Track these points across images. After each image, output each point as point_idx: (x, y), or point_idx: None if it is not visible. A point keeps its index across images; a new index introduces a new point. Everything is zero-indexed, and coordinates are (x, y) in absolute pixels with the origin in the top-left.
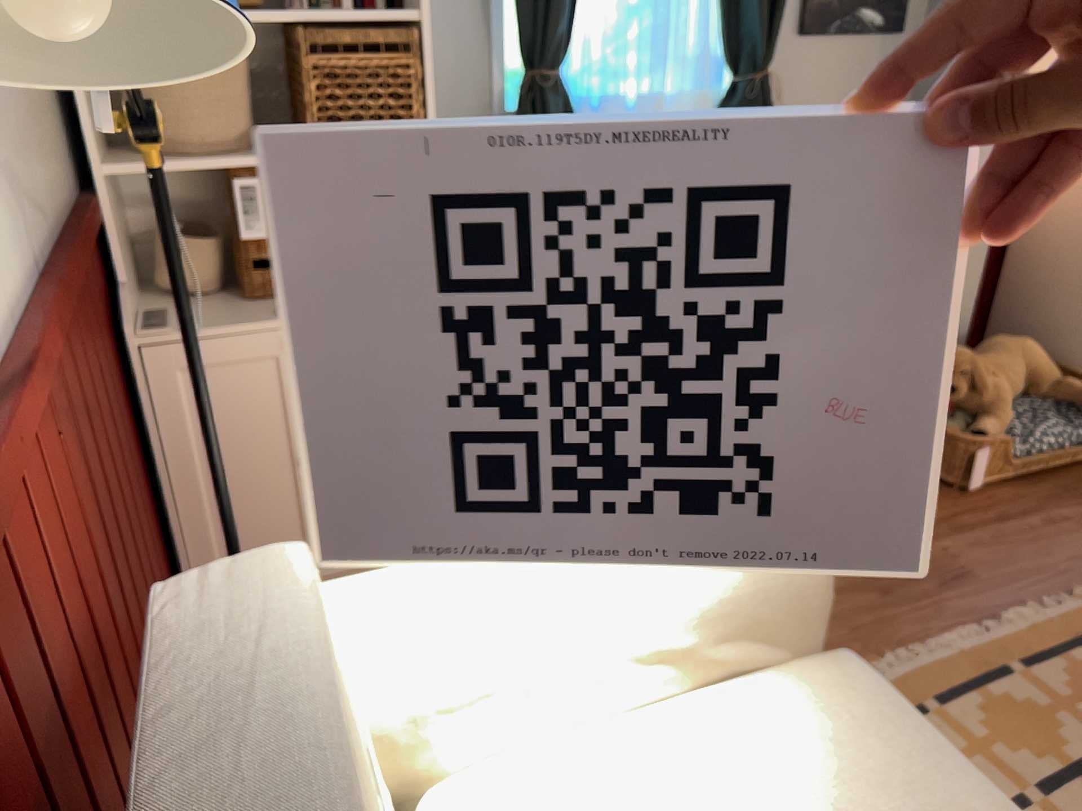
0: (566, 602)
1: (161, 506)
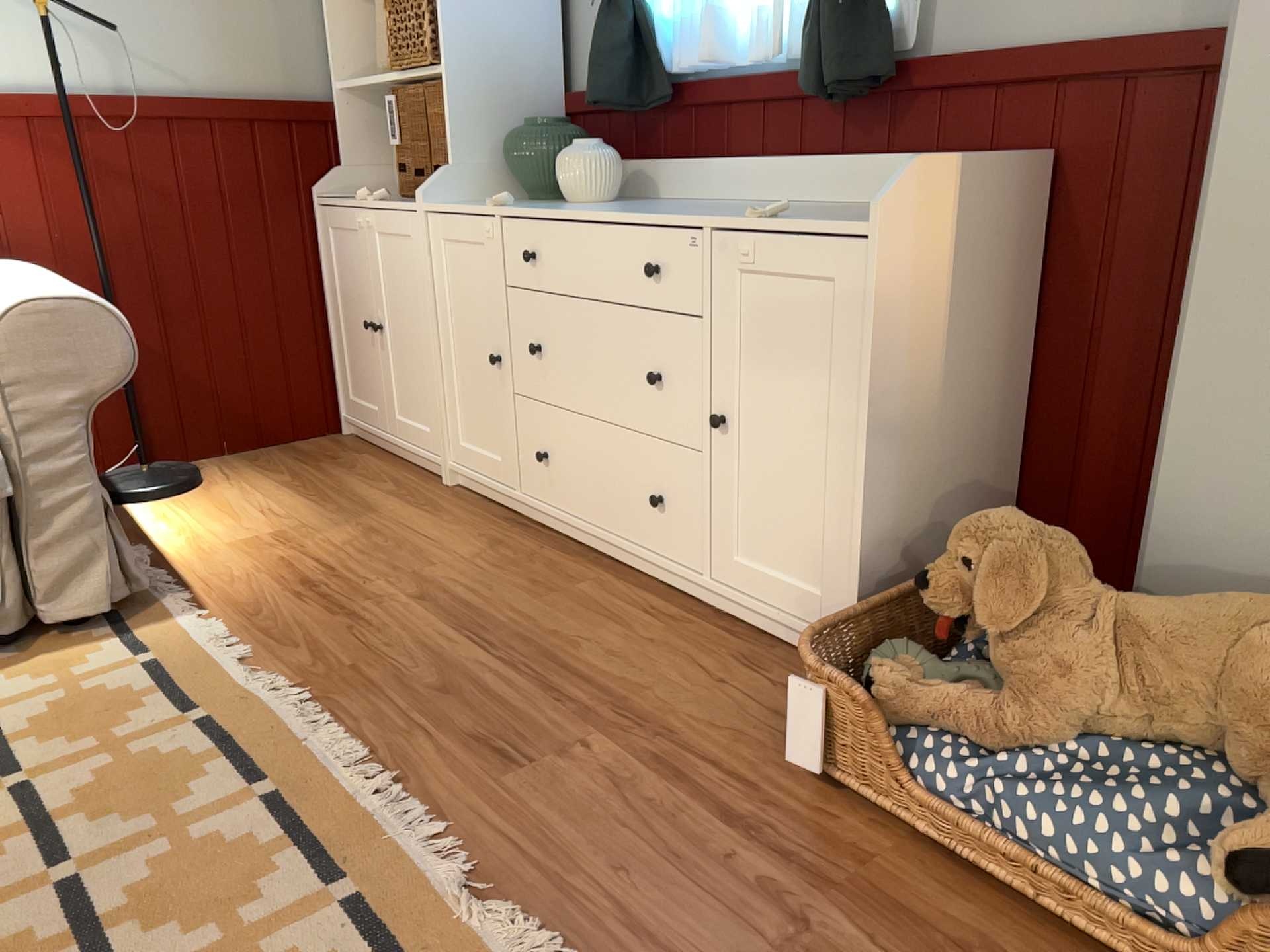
0: None
1: (328, 331)
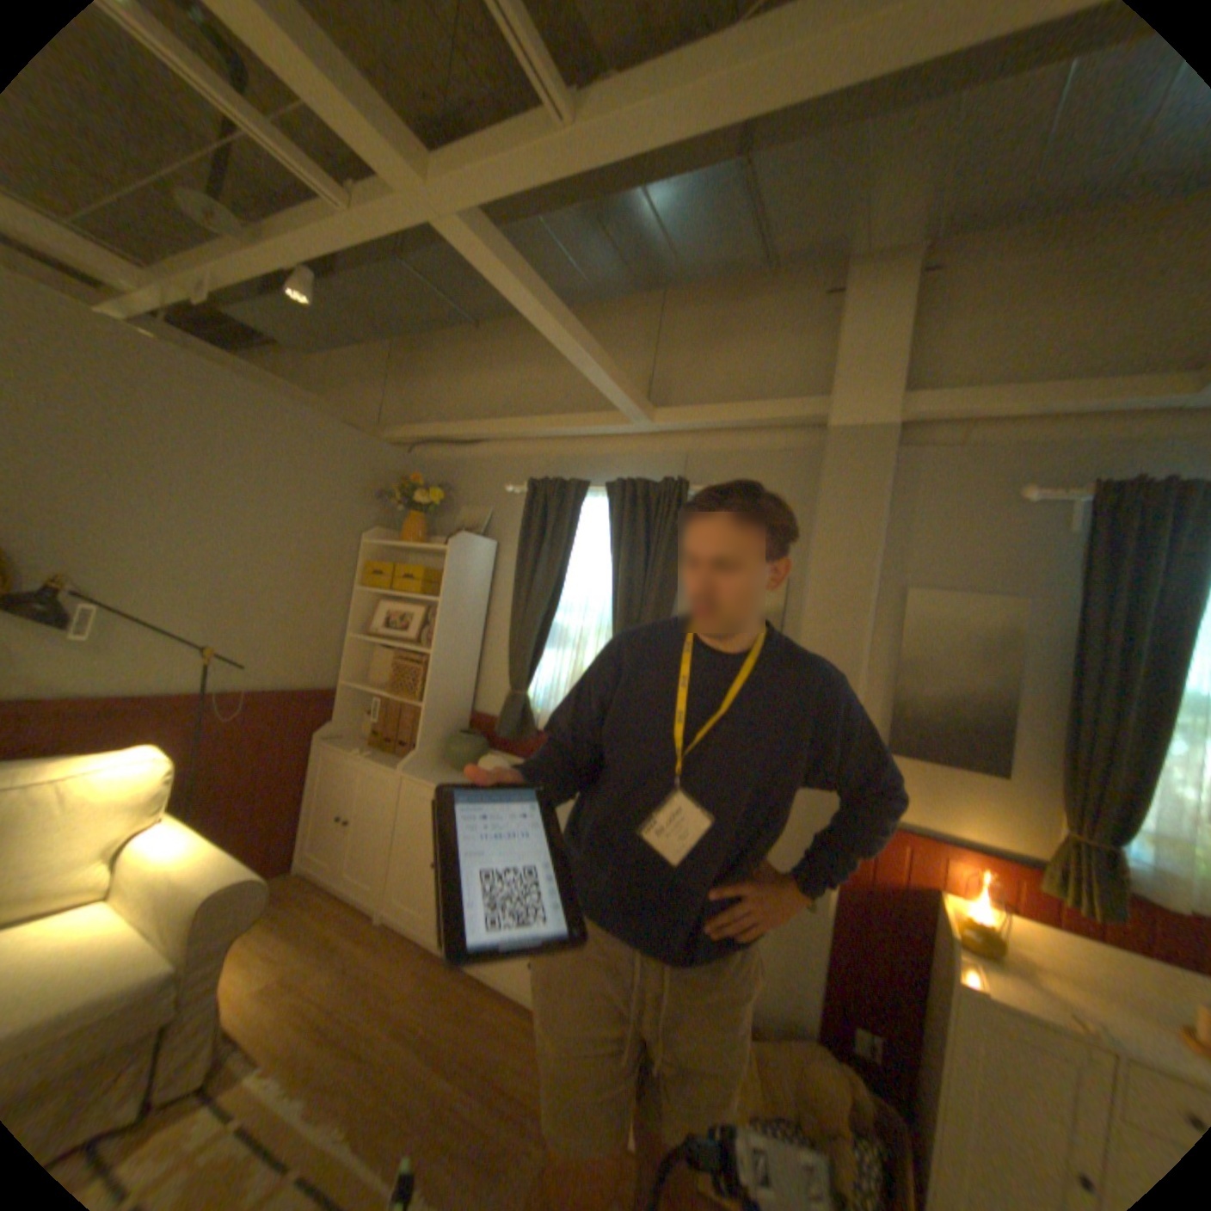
0: (148, 853)
1: (299, 814)
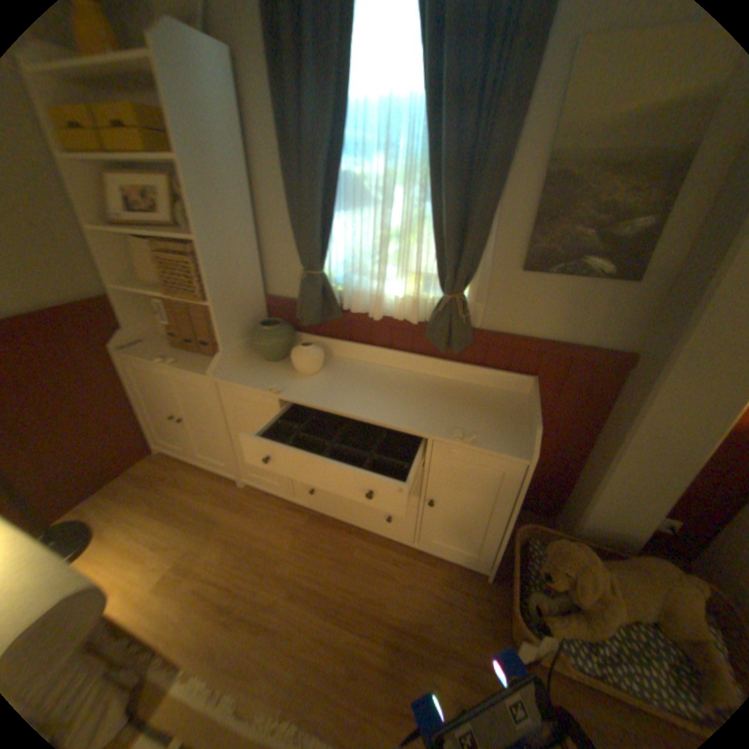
0: None
1: (133, 411)
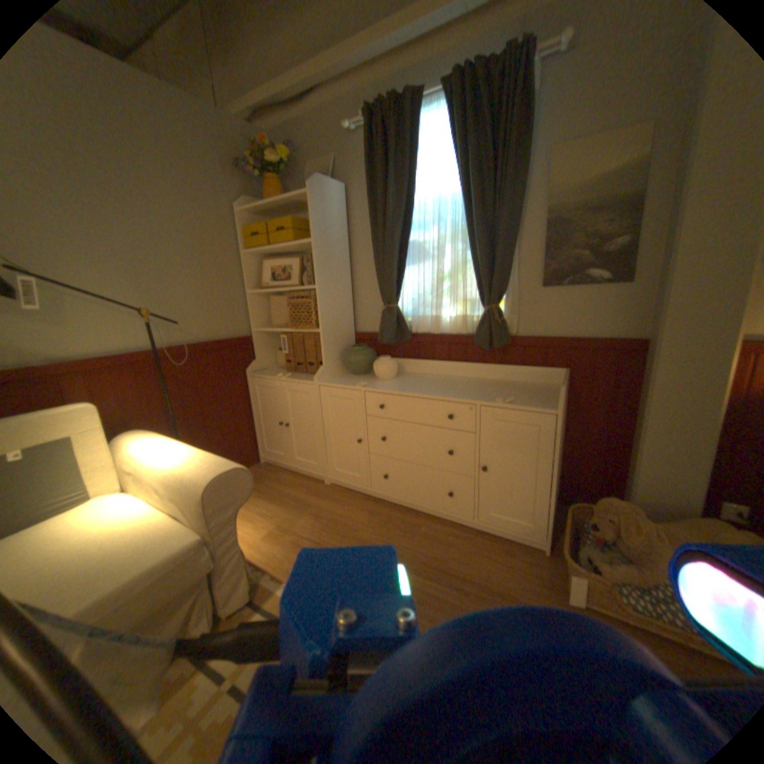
0: (154, 459)
1: (253, 423)
